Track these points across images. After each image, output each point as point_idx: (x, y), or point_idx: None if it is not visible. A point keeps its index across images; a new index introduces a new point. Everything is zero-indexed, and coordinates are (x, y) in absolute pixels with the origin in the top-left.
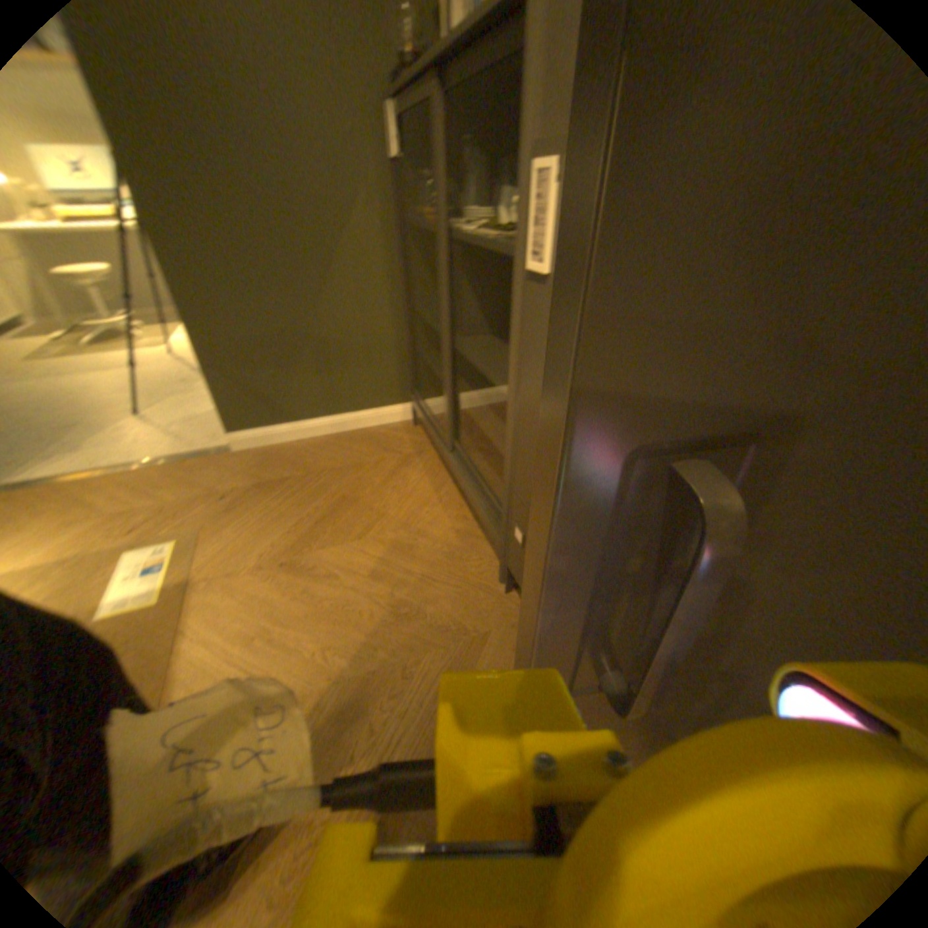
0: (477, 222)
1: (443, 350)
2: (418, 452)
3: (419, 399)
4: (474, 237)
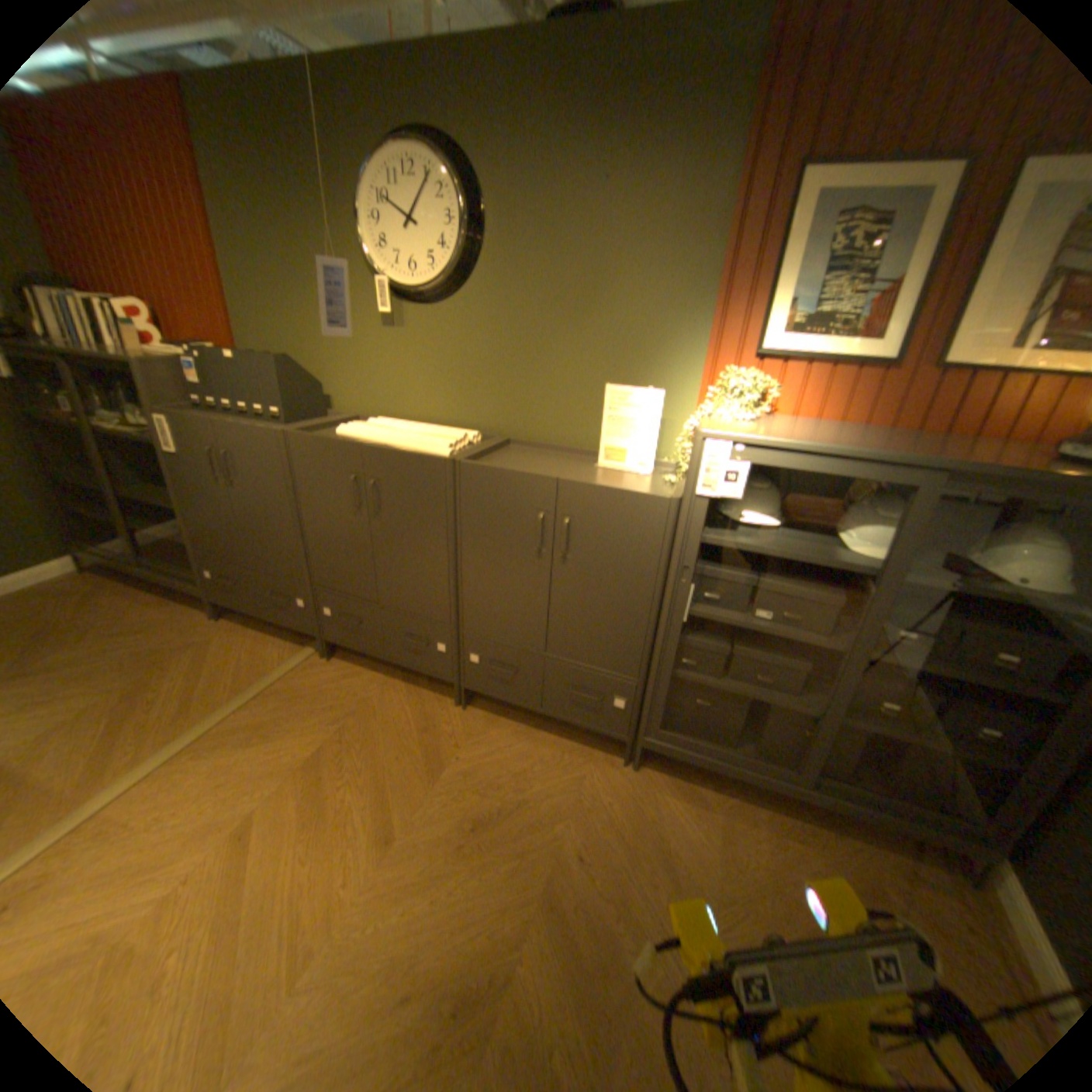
0: (110, 421)
1: (108, 498)
2: (99, 588)
3: (82, 547)
4: (117, 433)
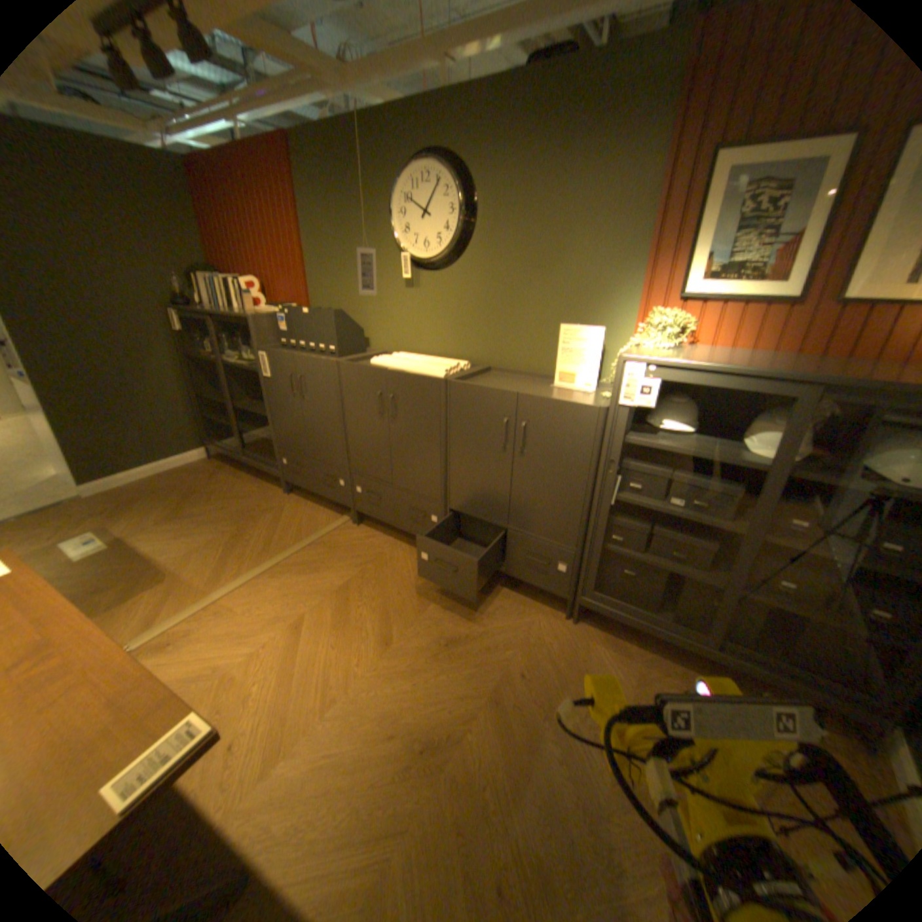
0: (232, 357)
1: (228, 408)
2: (219, 469)
3: (210, 441)
4: (236, 365)
